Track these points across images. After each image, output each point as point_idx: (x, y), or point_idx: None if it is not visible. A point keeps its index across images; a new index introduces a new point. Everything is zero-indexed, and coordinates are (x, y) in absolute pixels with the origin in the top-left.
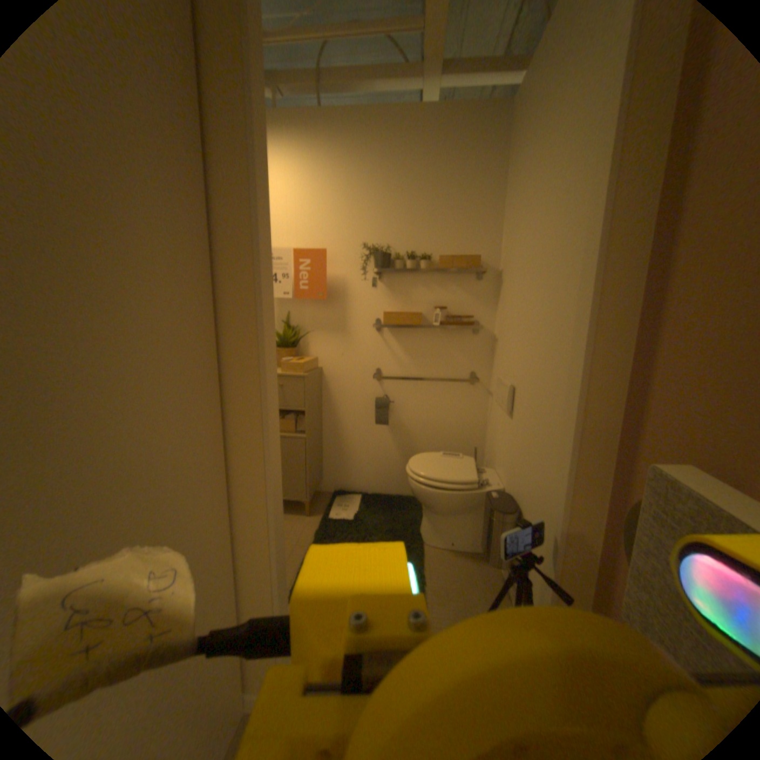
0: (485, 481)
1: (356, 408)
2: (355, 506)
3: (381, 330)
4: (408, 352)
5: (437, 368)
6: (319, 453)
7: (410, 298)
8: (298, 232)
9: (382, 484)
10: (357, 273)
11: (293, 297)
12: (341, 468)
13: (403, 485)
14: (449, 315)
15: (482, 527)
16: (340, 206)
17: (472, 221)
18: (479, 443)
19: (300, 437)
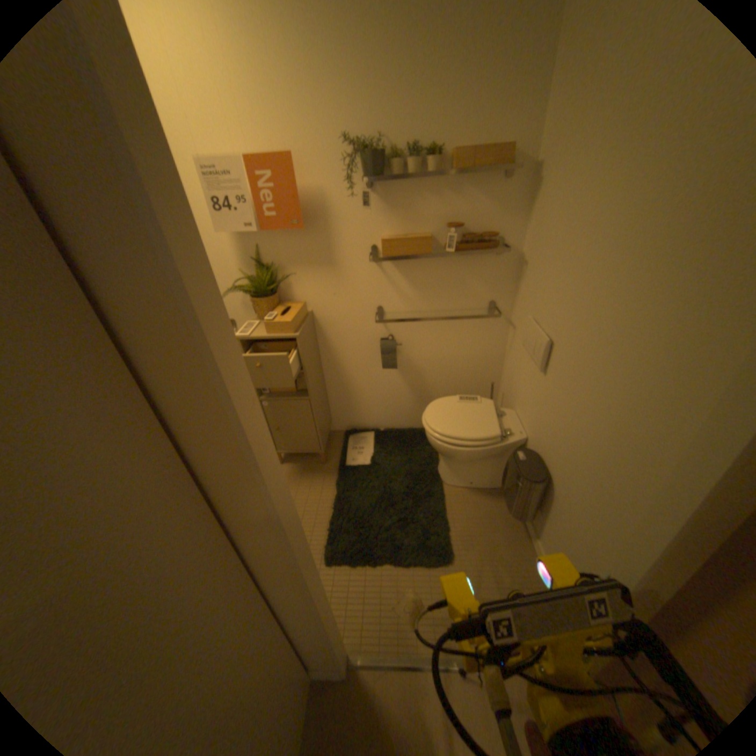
0: (505, 430)
1: (358, 353)
2: (369, 448)
3: (378, 262)
4: (413, 287)
5: (449, 303)
6: (324, 403)
7: (412, 216)
8: (244, 124)
9: (392, 420)
10: (338, 185)
11: (257, 227)
12: (349, 410)
13: (413, 420)
14: (466, 238)
15: (499, 470)
16: (298, 71)
17: (502, 85)
18: (494, 376)
19: (303, 400)
